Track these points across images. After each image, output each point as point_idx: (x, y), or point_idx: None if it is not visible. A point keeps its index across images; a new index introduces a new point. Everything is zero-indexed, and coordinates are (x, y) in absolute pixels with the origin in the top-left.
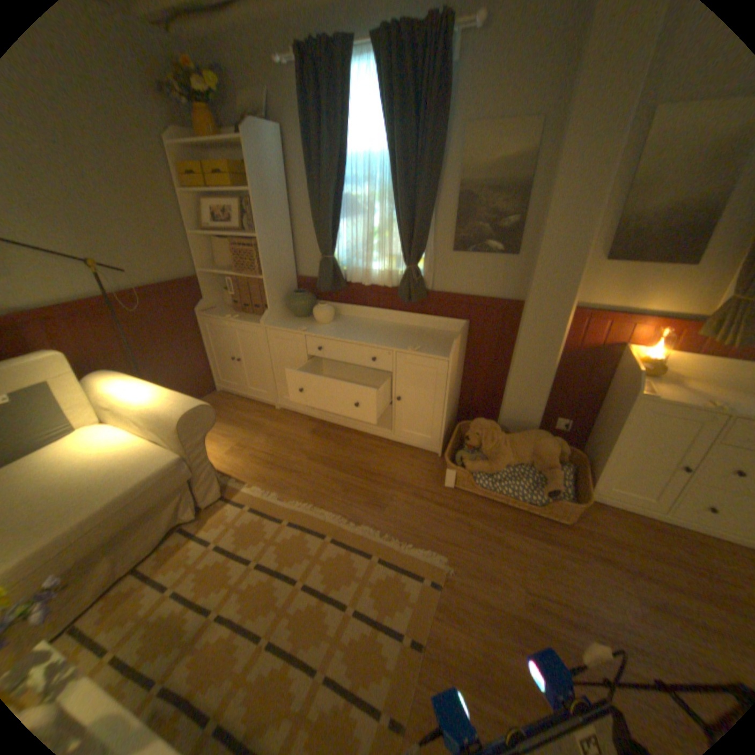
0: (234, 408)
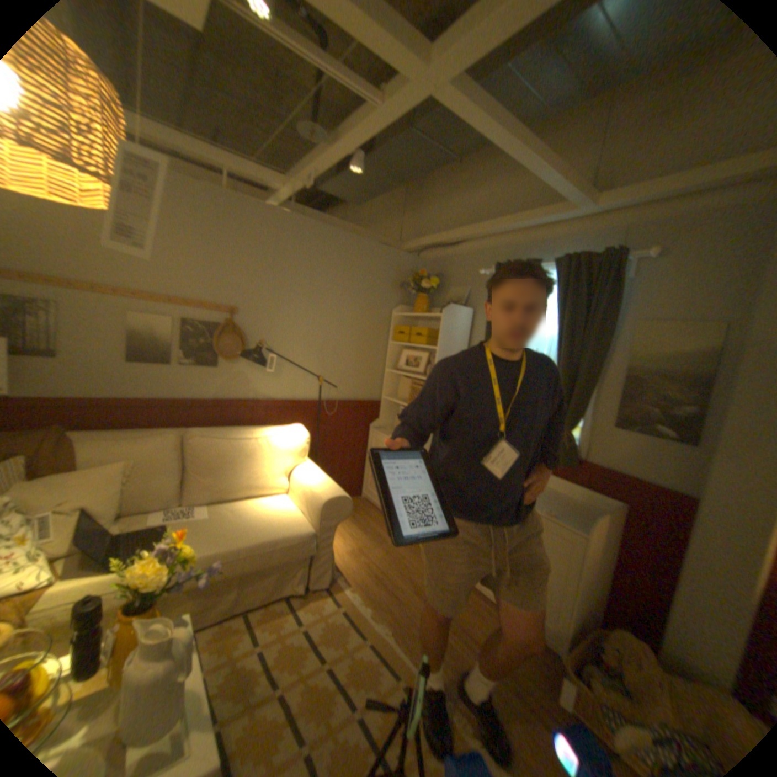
0: (369, 517)
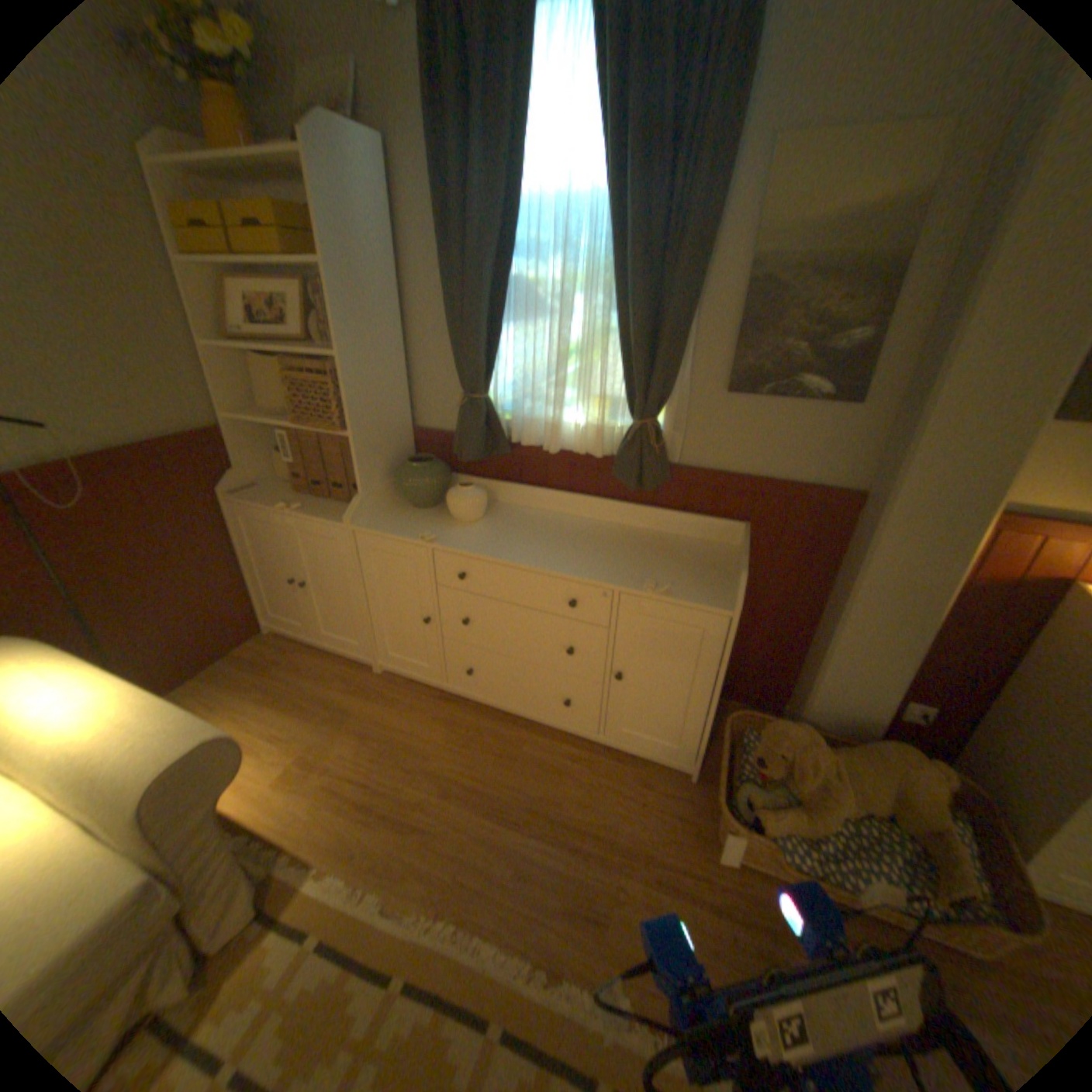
0: (295, 671)
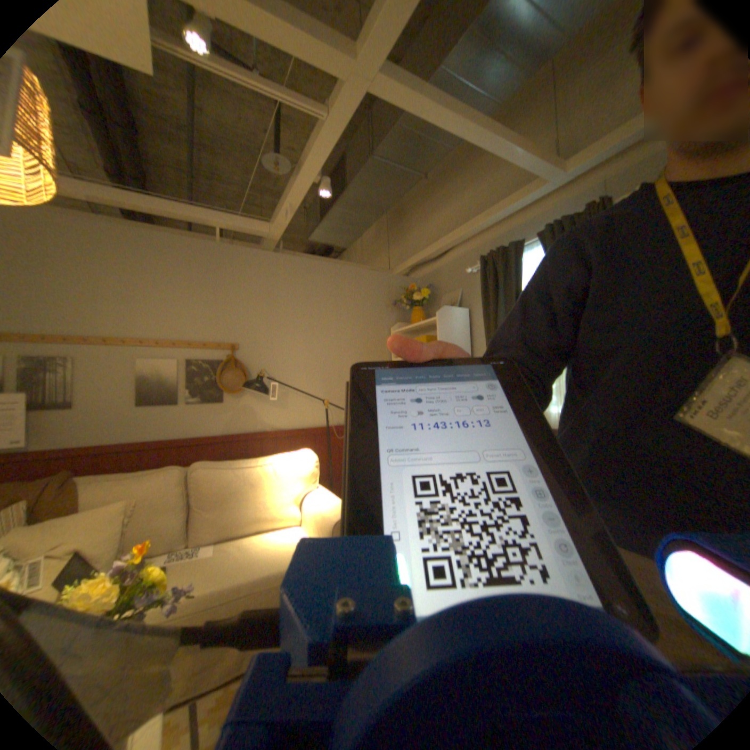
0: None
